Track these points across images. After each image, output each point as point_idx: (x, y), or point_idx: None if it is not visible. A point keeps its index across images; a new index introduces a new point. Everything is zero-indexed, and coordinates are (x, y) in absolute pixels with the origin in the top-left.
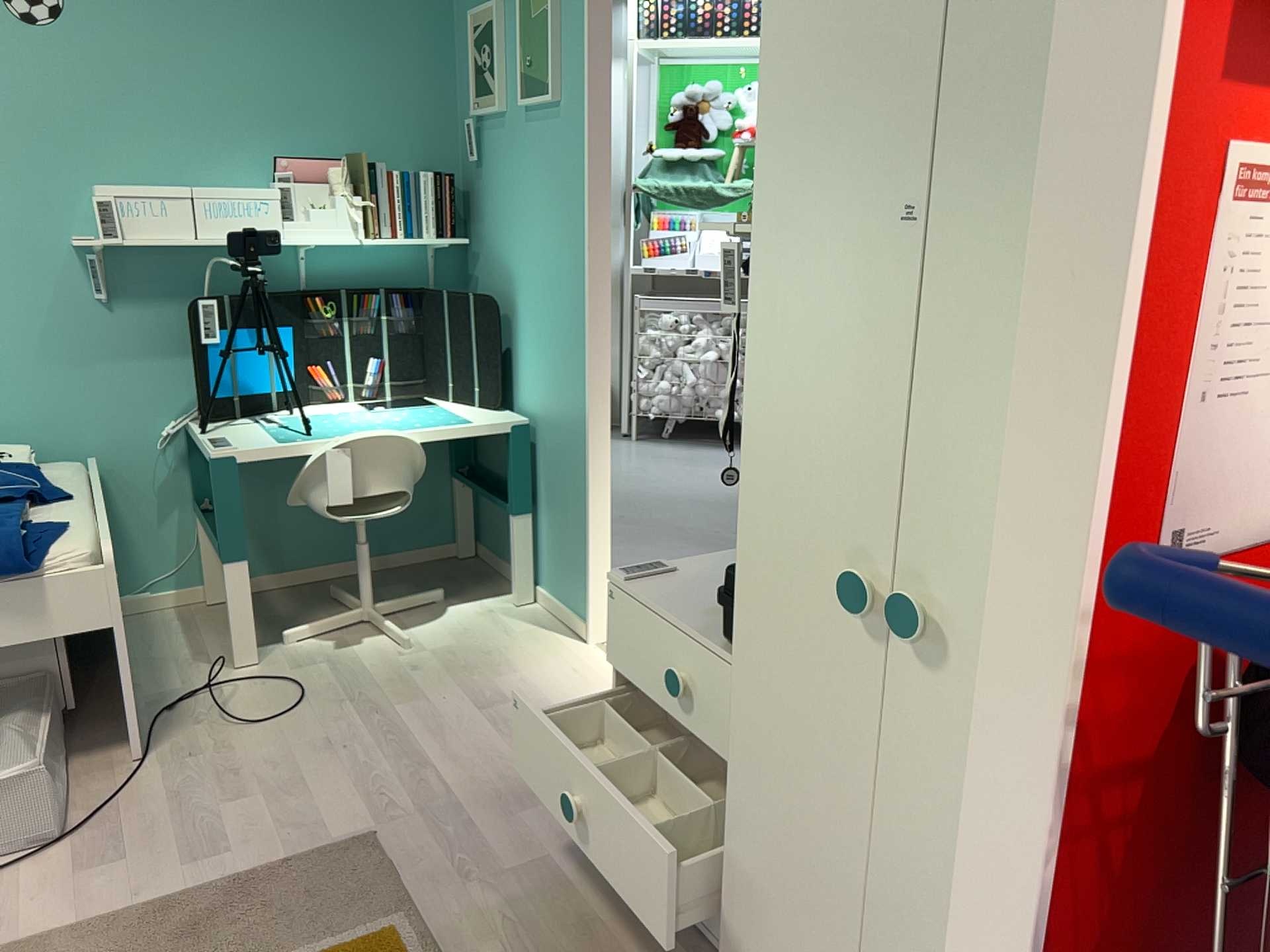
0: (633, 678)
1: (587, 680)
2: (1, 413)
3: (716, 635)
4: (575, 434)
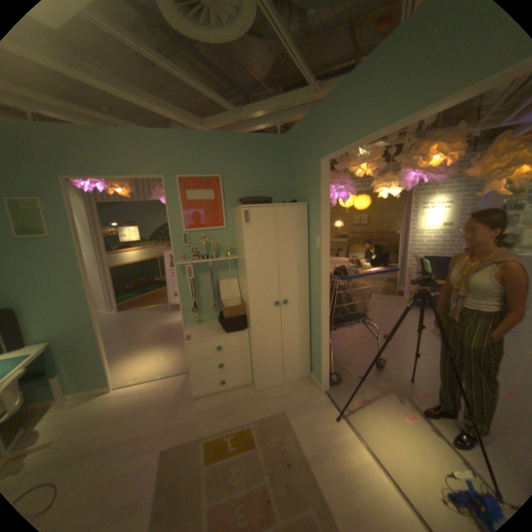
0: (200, 359)
1: (129, 395)
2: None
3: (223, 335)
4: (85, 335)
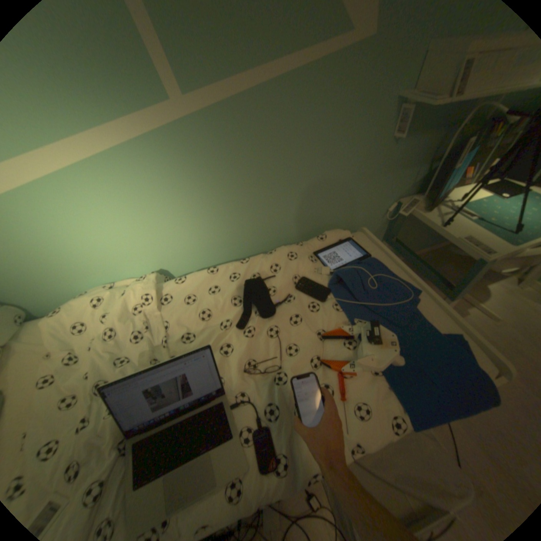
0: None
1: None
2: (330, 208)
3: None
4: None
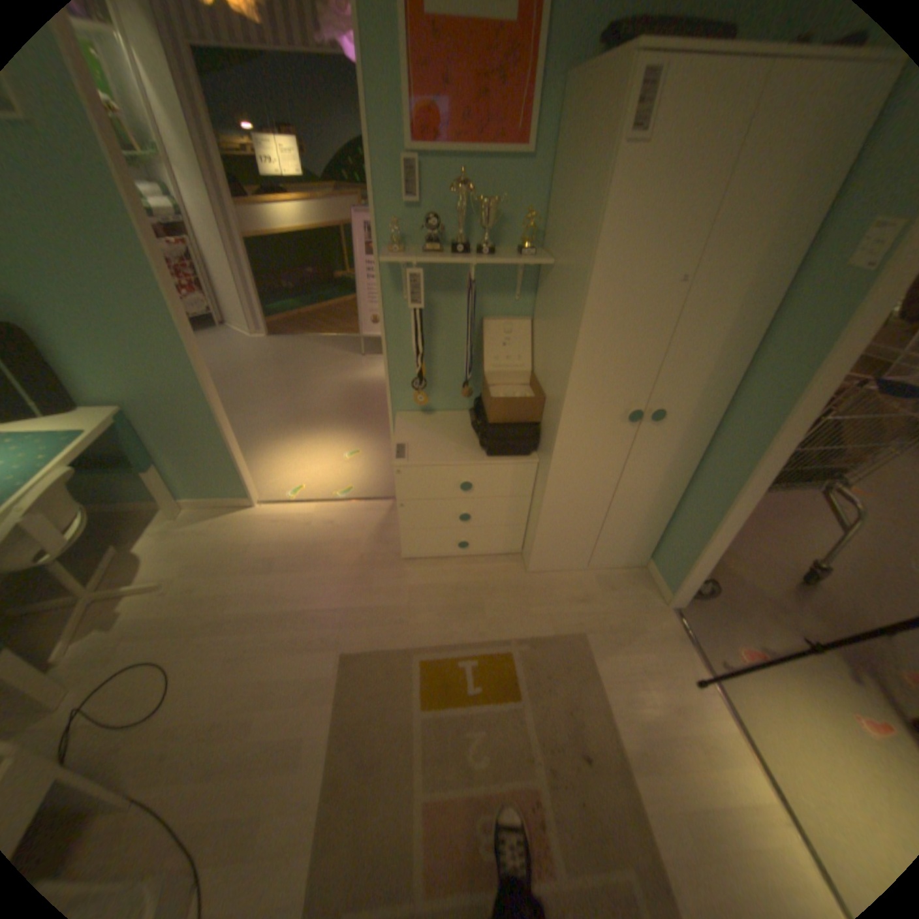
0: (422, 497)
1: (286, 521)
2: None
3: (479, 458)
4: (189, 403)
